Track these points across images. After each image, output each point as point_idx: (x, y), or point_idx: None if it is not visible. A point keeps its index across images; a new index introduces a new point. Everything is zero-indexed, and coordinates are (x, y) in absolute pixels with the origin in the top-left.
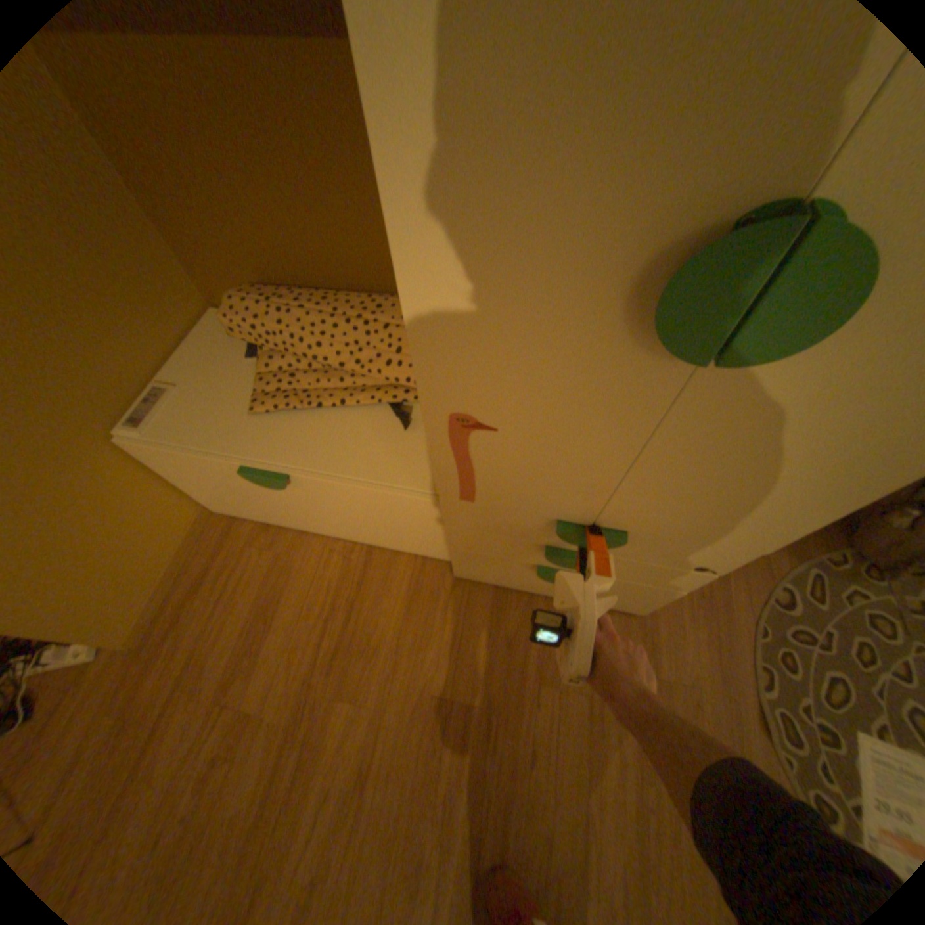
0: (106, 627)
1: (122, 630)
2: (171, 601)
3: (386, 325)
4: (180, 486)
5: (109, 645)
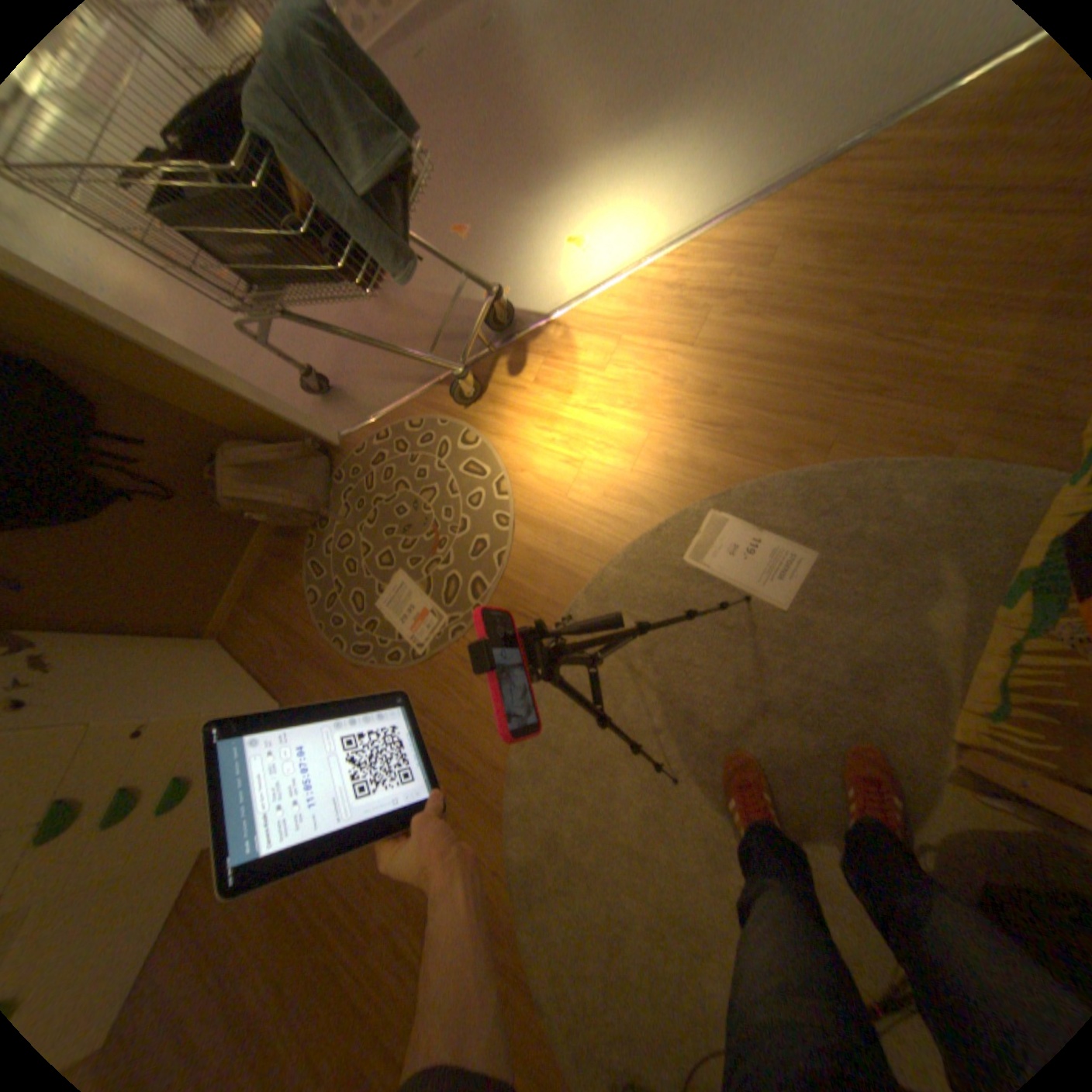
0: None
1: None
2: None
3: None
4: None
5: None
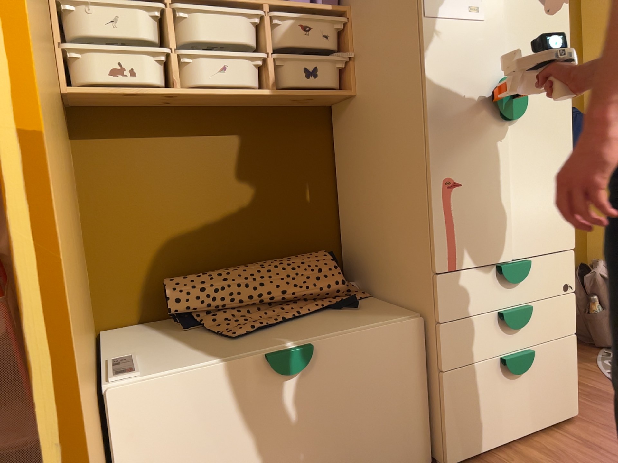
0: None
1: None
2: None
3: (302, 262)
4: None
5: None
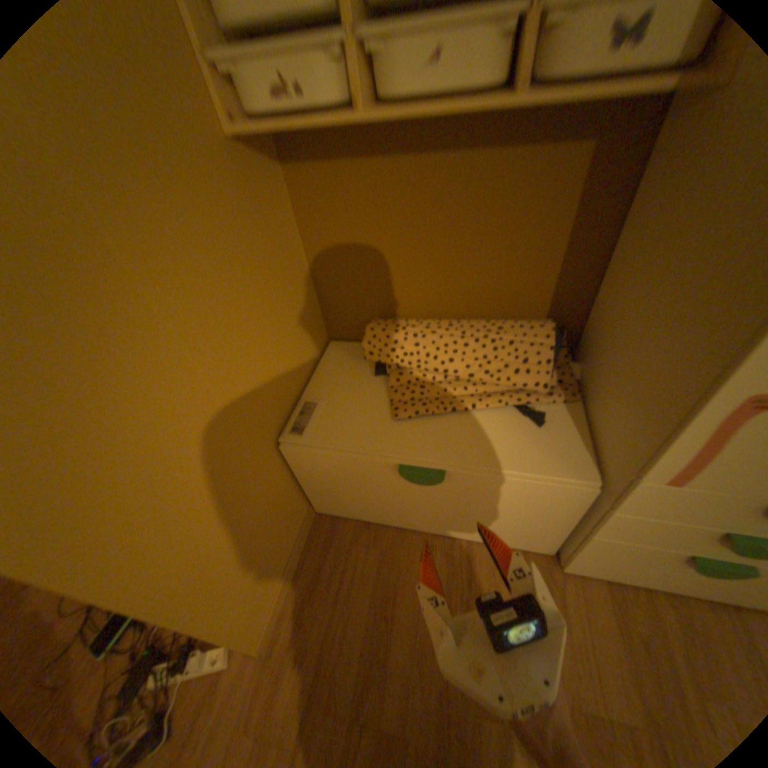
0: (251, 629)
1: (258, 633)
2: (292, 601)
3: (510, 341)
4: (308, 487)
5: (248, 649)
